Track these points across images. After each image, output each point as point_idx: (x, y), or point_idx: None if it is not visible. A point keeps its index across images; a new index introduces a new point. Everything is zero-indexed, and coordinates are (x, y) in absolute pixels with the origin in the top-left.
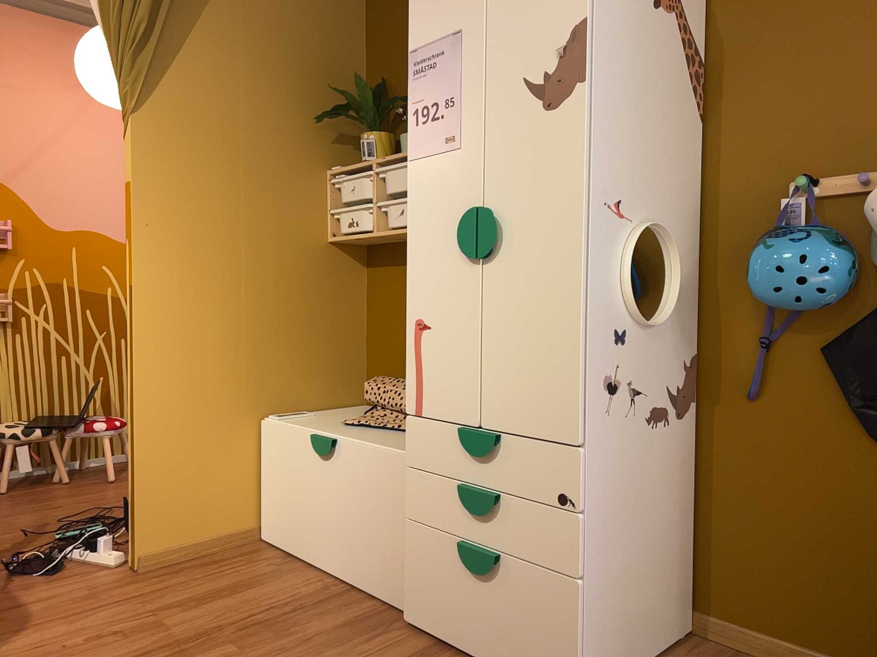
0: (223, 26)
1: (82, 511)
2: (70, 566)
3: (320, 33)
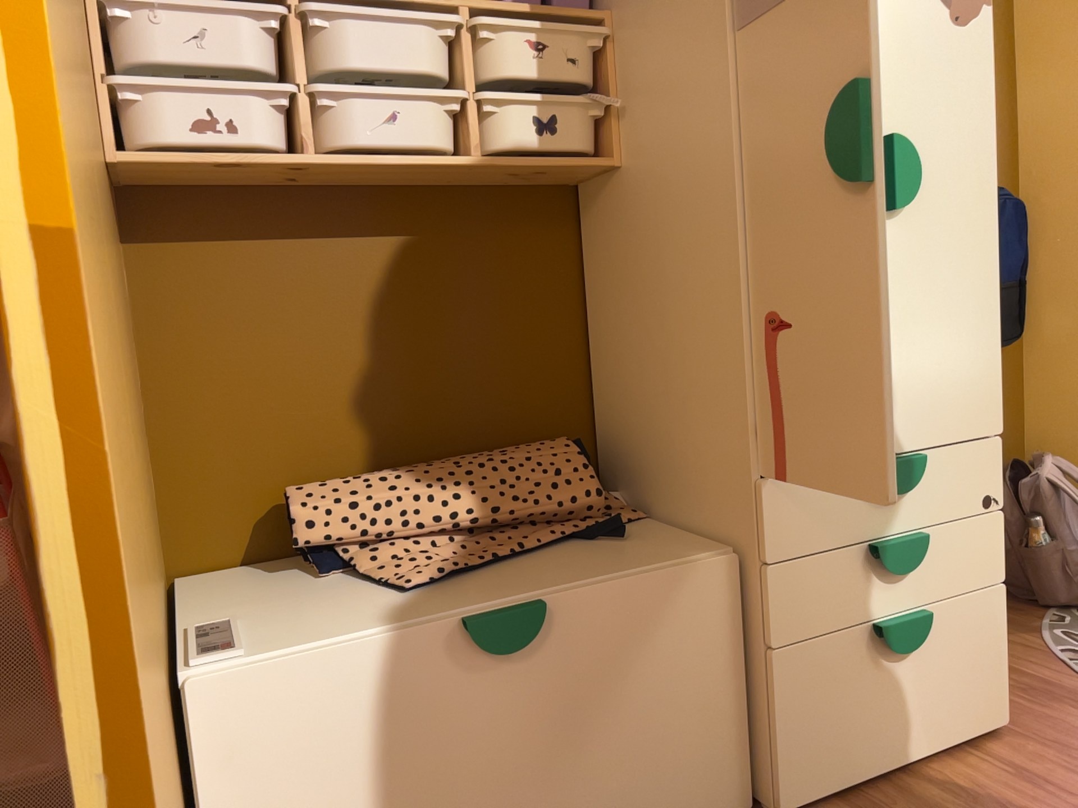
0: None
1: None
2: None
3: None
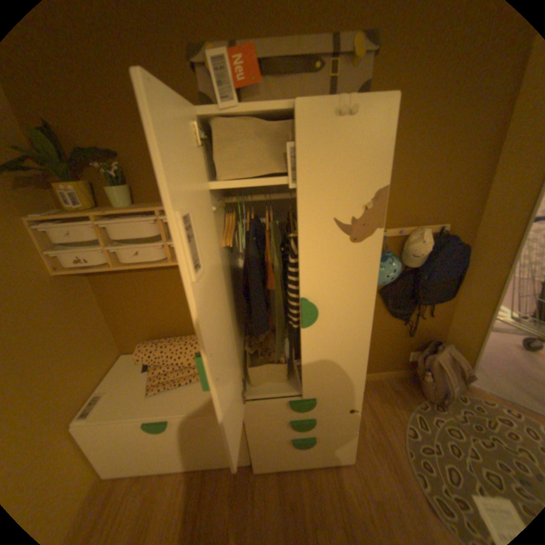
0: None
1: None
2: None
3: None
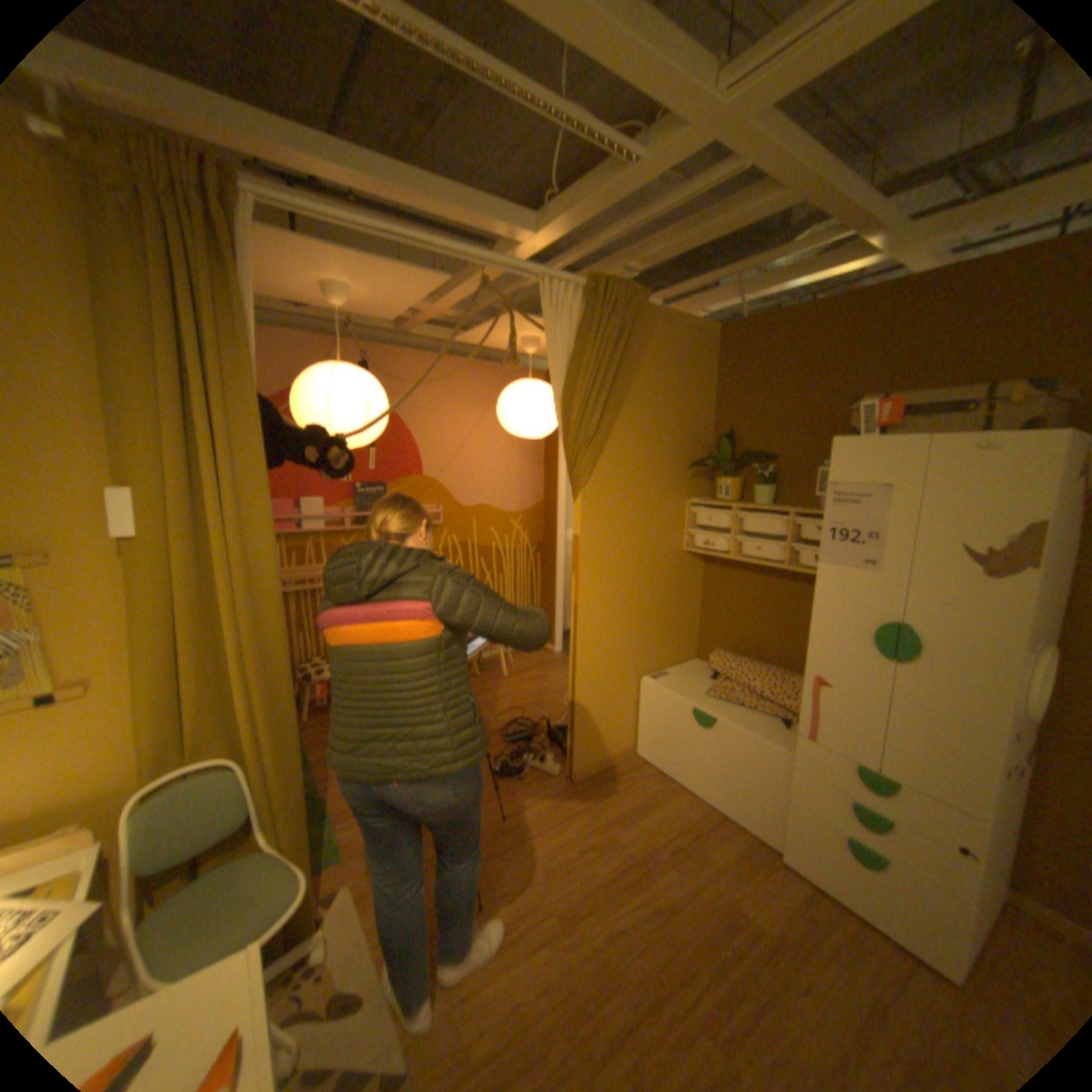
0: (632, 411)
1: (504, 711)
2: (528, 773)
3: (687, 398)
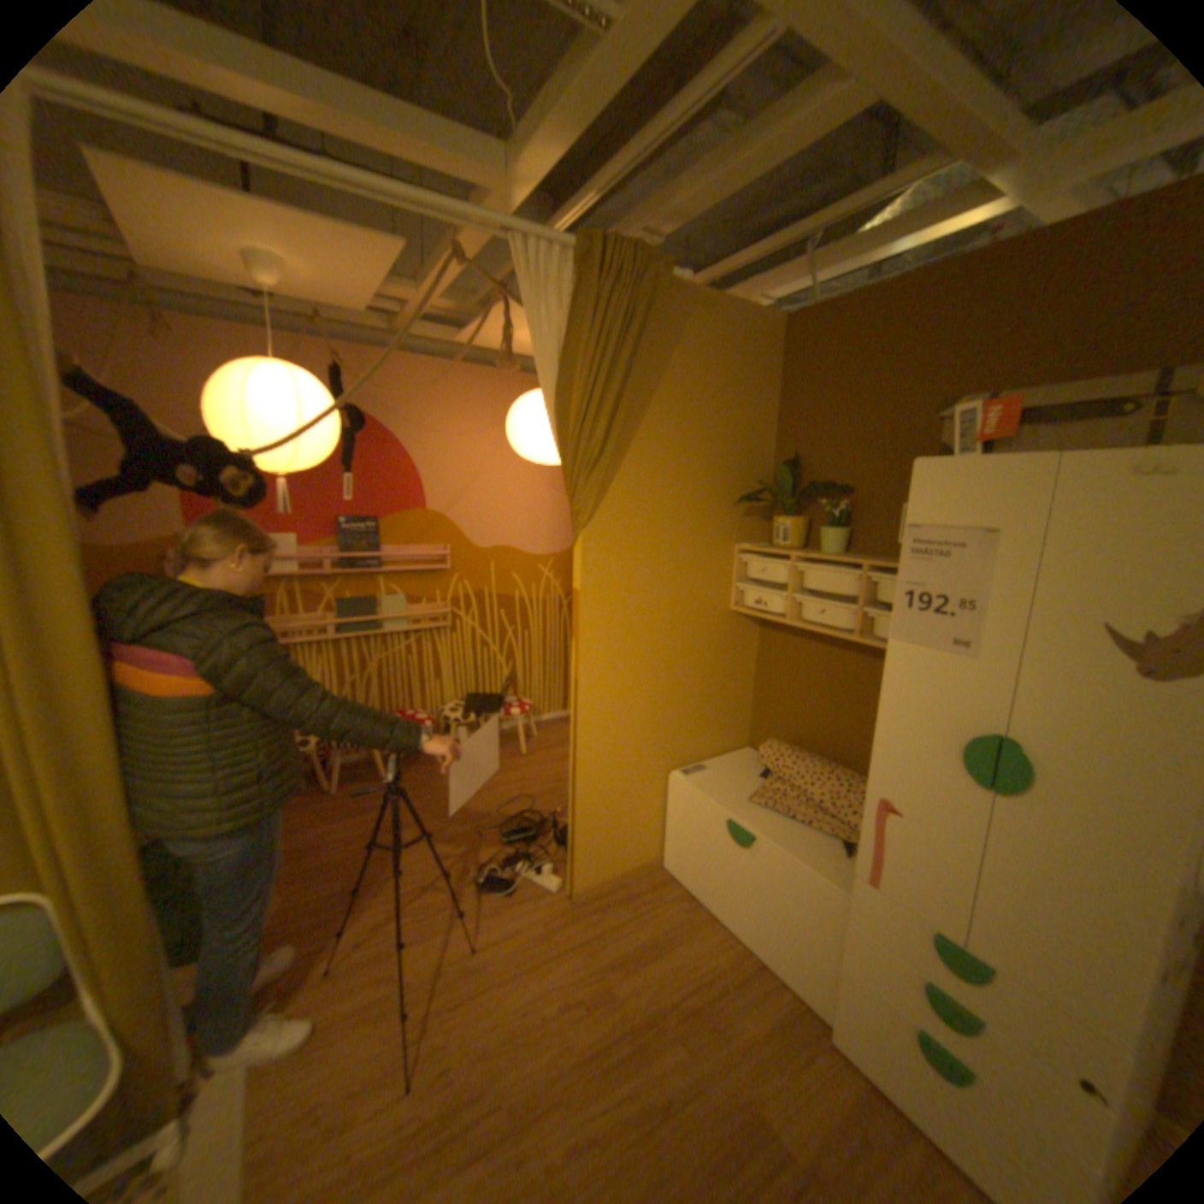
0: (657, 425)
1: (512, 799)
2: (522, 885)
3: (738, 411)
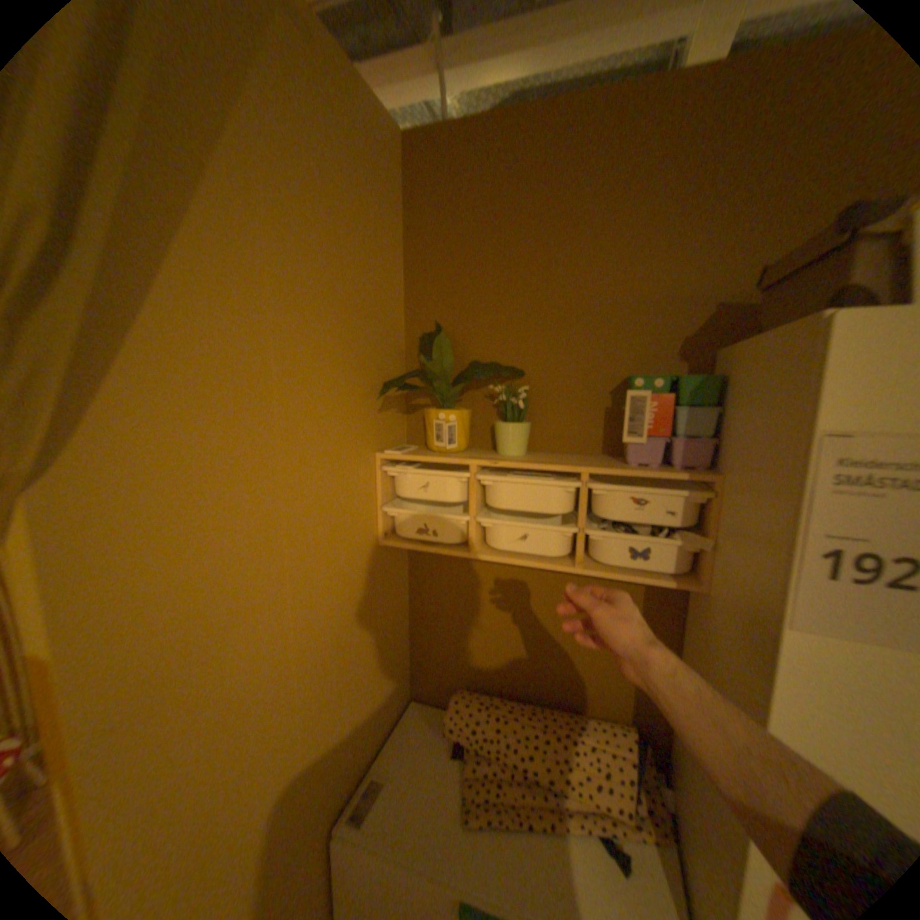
0: (232, 230)
1: None
2: None
3: (362, 250)
